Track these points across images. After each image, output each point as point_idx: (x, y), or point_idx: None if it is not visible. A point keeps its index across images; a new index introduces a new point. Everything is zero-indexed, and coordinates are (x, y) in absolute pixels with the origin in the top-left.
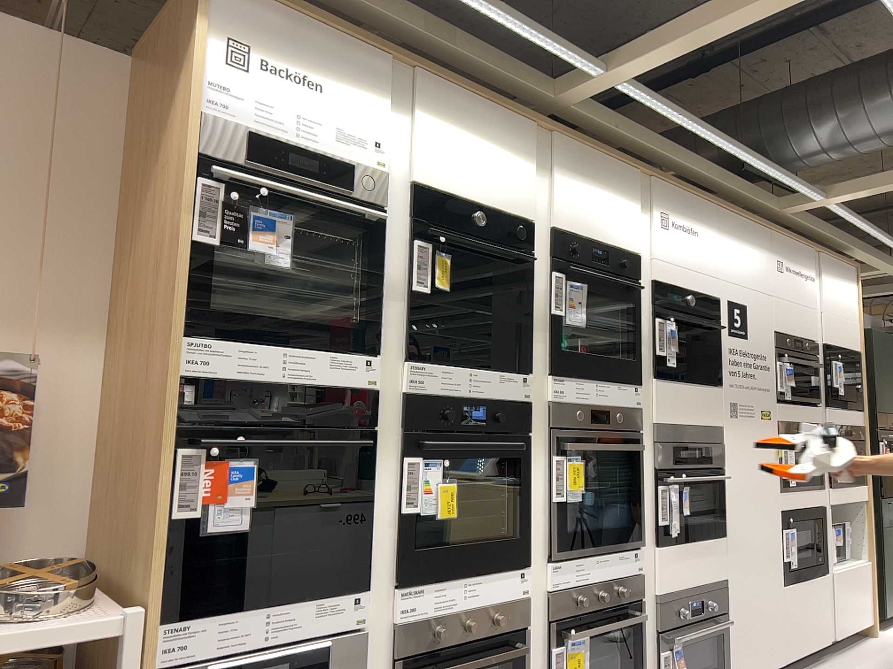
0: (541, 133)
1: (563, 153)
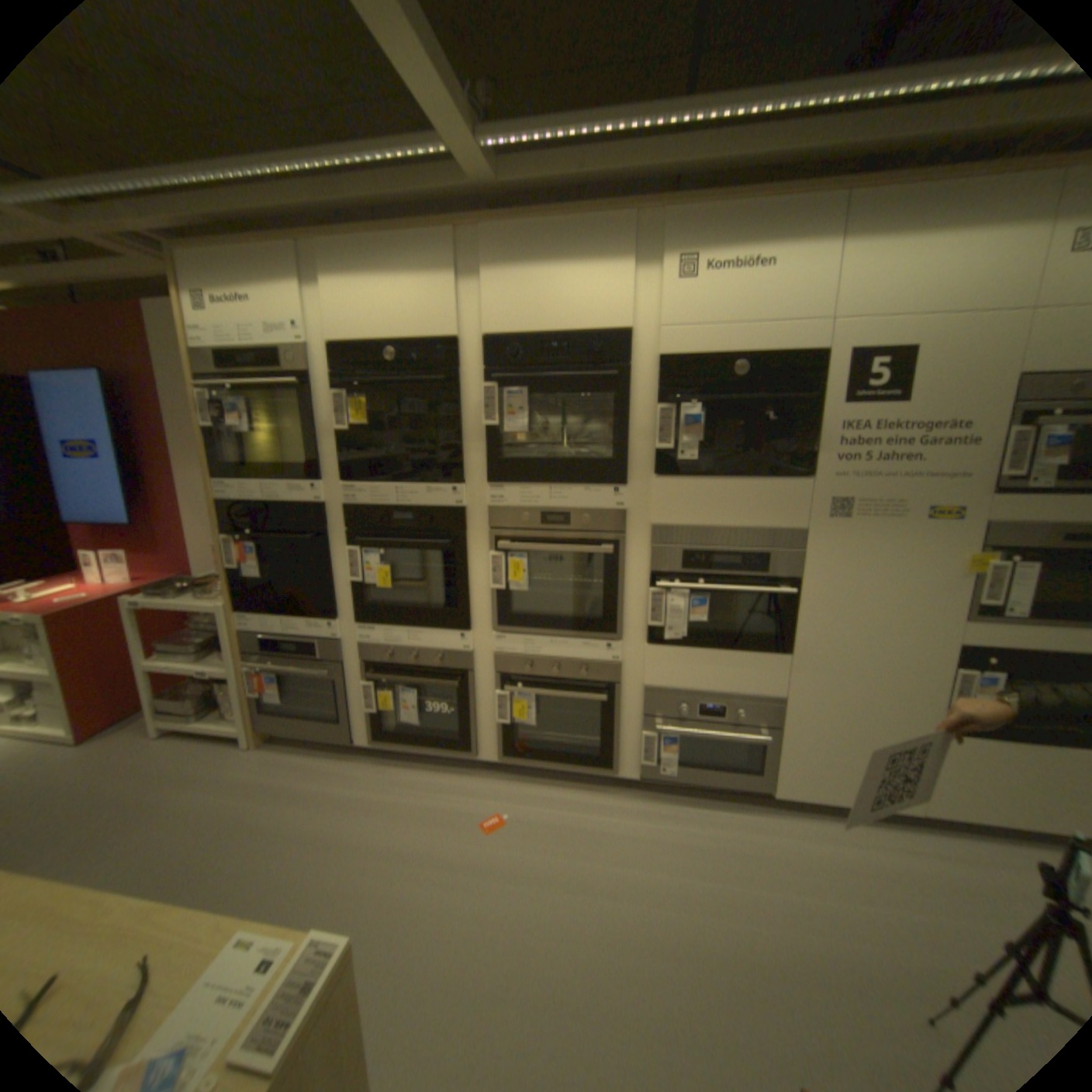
0: (460, 225)
1: (500, 234)
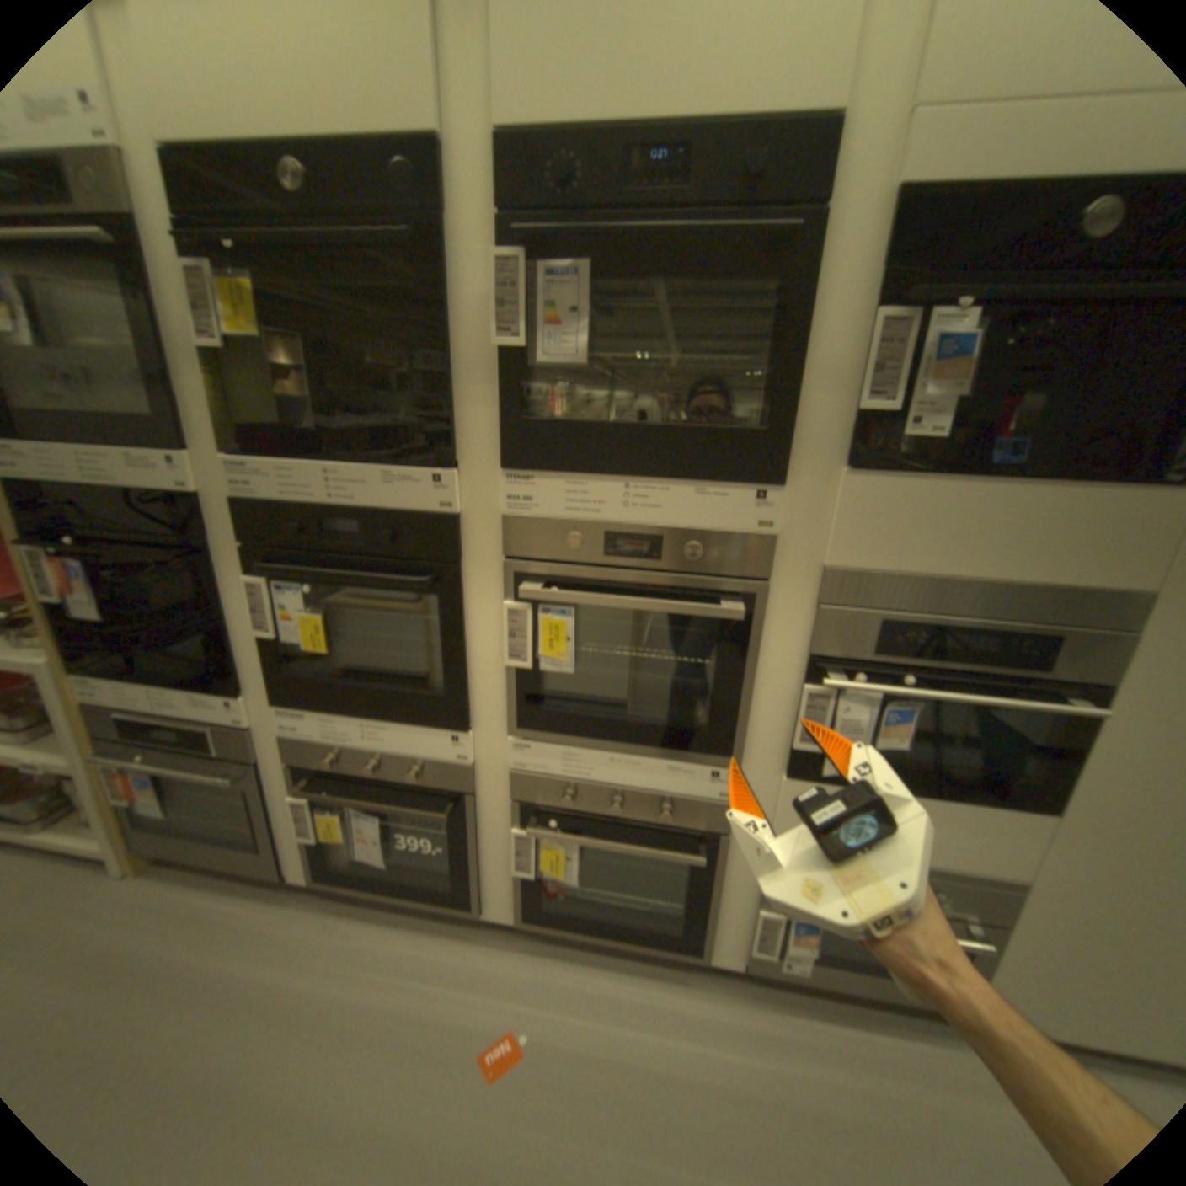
0: None
1: None
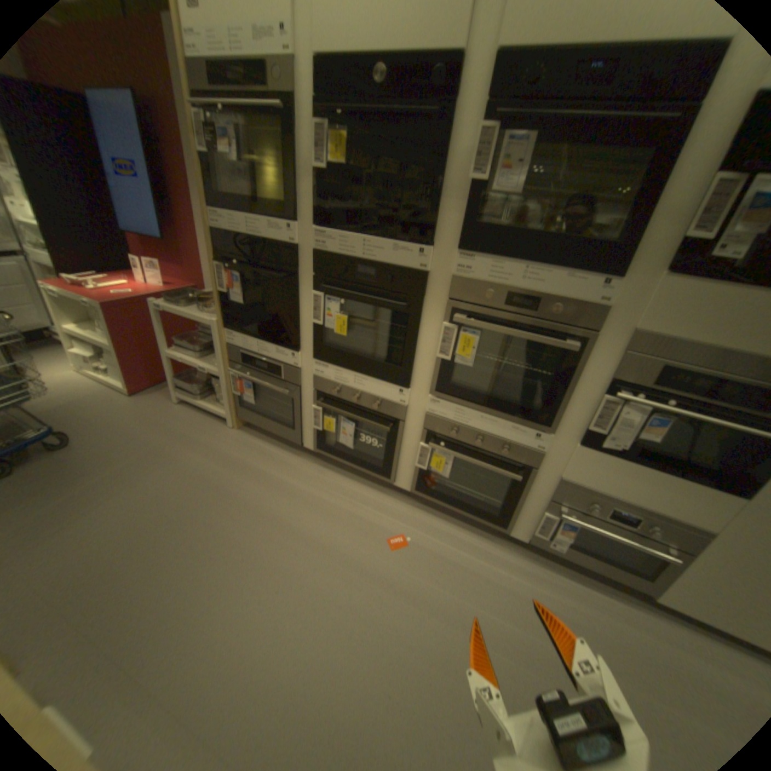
0: None
1: None
